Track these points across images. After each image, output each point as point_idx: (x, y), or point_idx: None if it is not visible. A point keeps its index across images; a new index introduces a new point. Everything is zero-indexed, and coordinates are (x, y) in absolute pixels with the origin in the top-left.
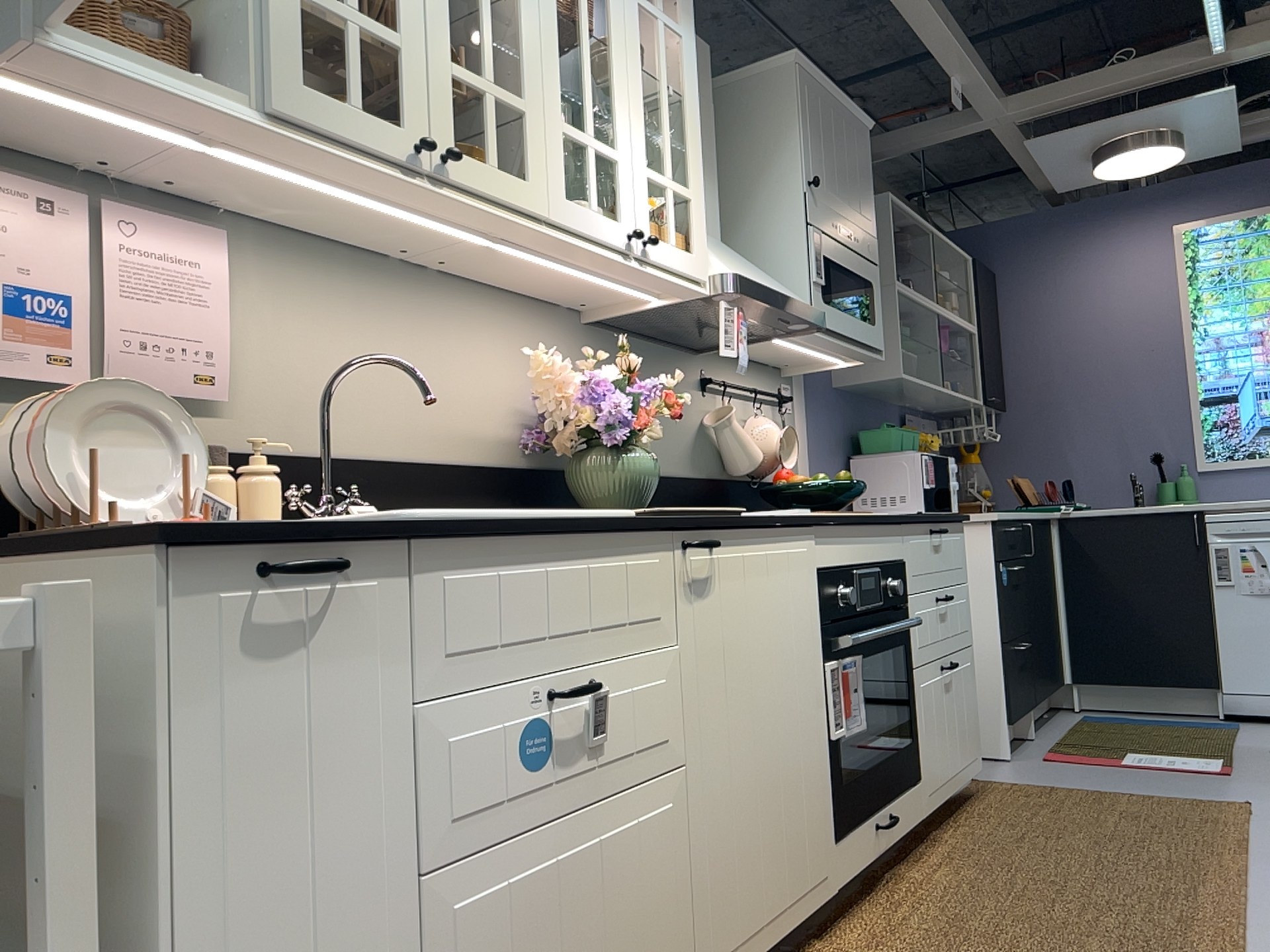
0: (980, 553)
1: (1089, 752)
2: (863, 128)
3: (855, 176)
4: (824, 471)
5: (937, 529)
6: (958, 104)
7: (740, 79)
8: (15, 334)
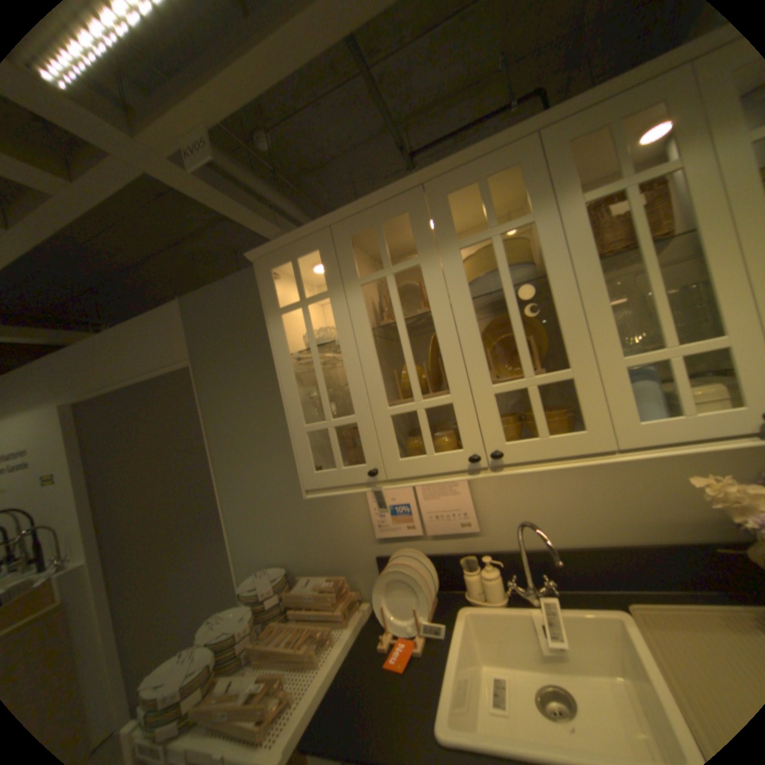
0: None
1: None
2: None
3: None
4: None
5: None
6: None
7: None
8: (396, 522)
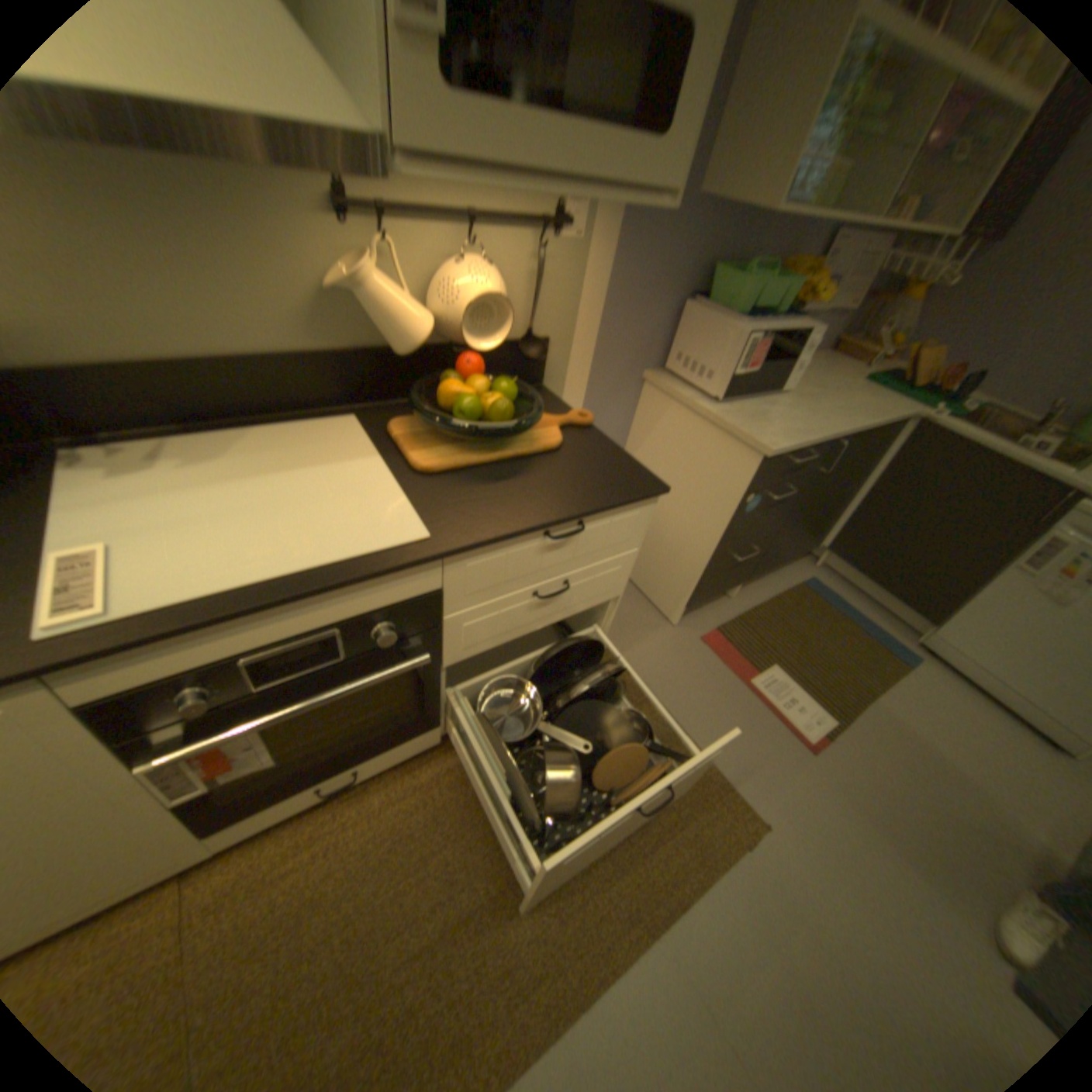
0: (738, 474)
1: (745, 648)
2: None
3: None
4: (627, 314)
5: (561, 527)
6: None
7: None
8: None
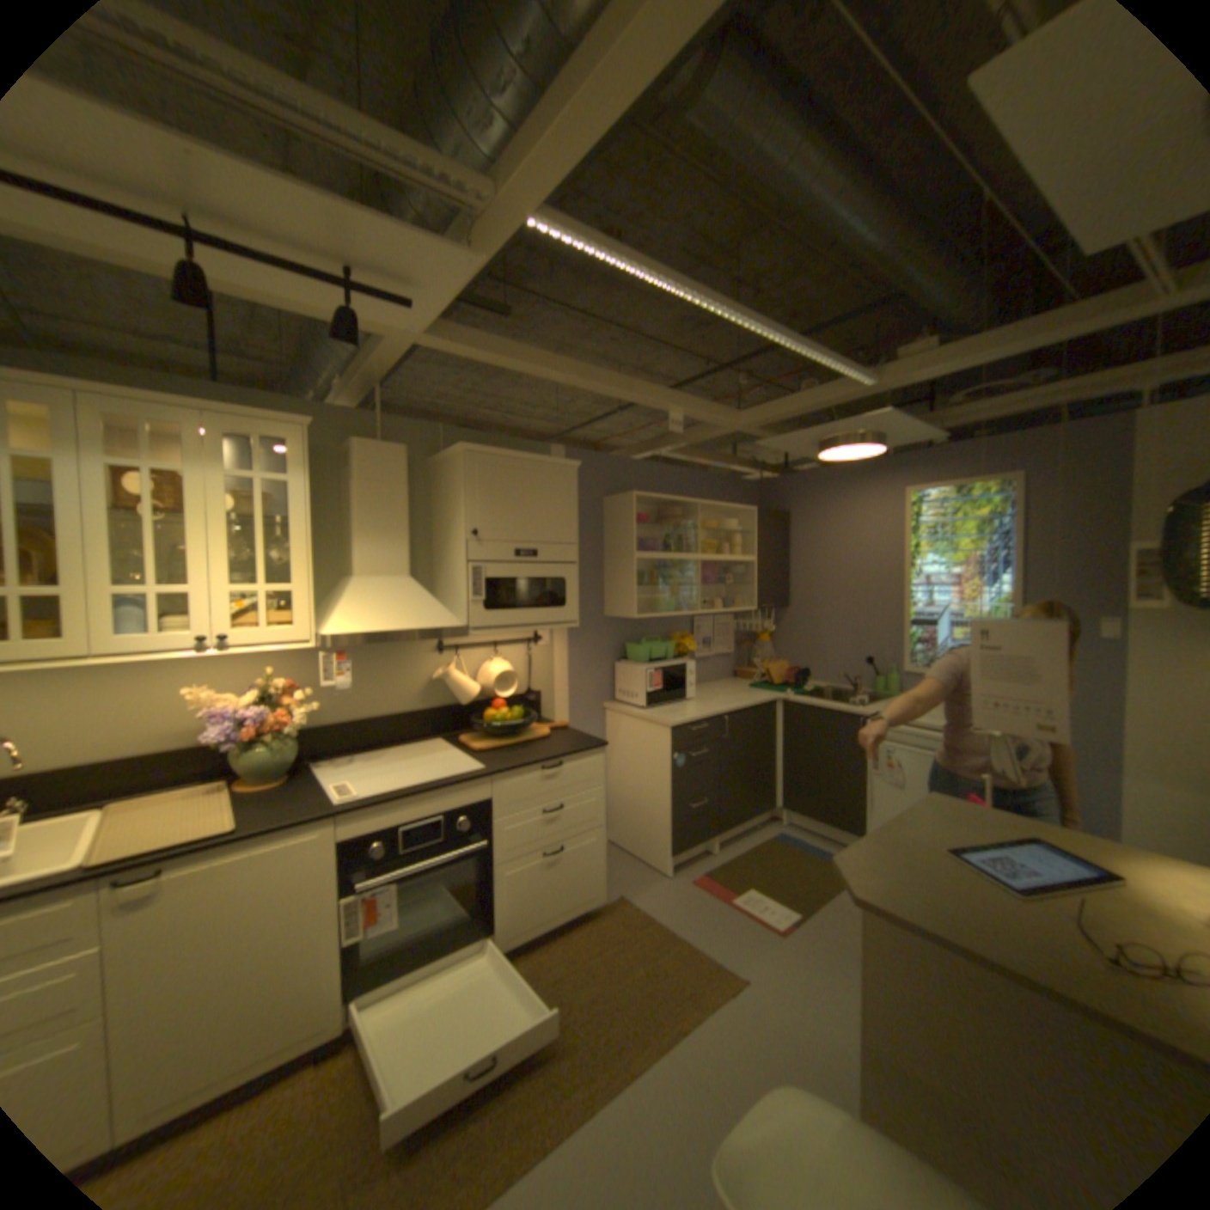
0: (664, 744)
1: (727, 884)
2: (564, 469)
3: (547, 508)
4: (583, 675)
5: (551, 764)
6: (676, 430)
7: (446, 455)
8: None
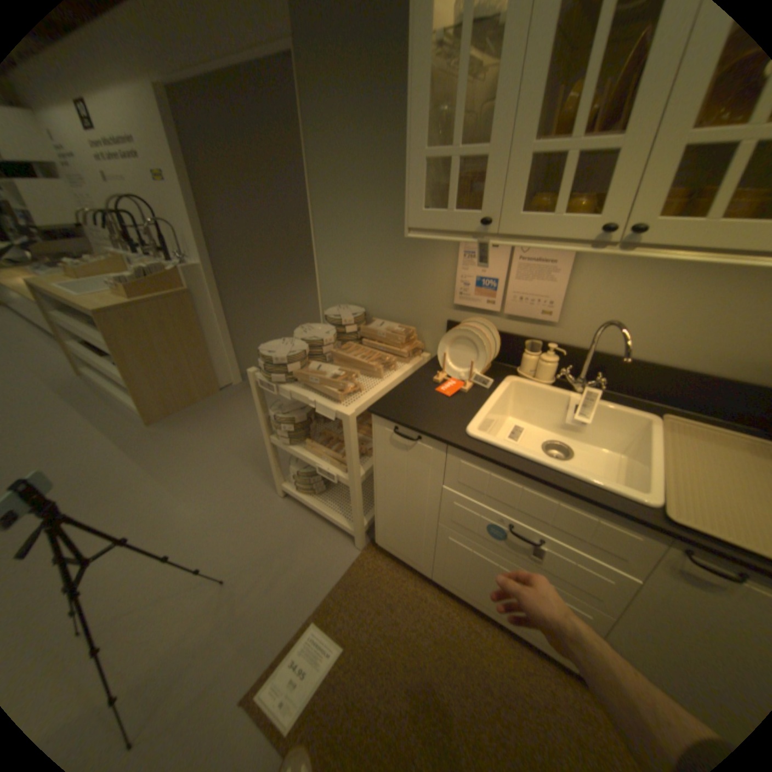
0: None
1: None
2: None
3: None
4: None
5: None
6: None
7: None
8: (478, 294)
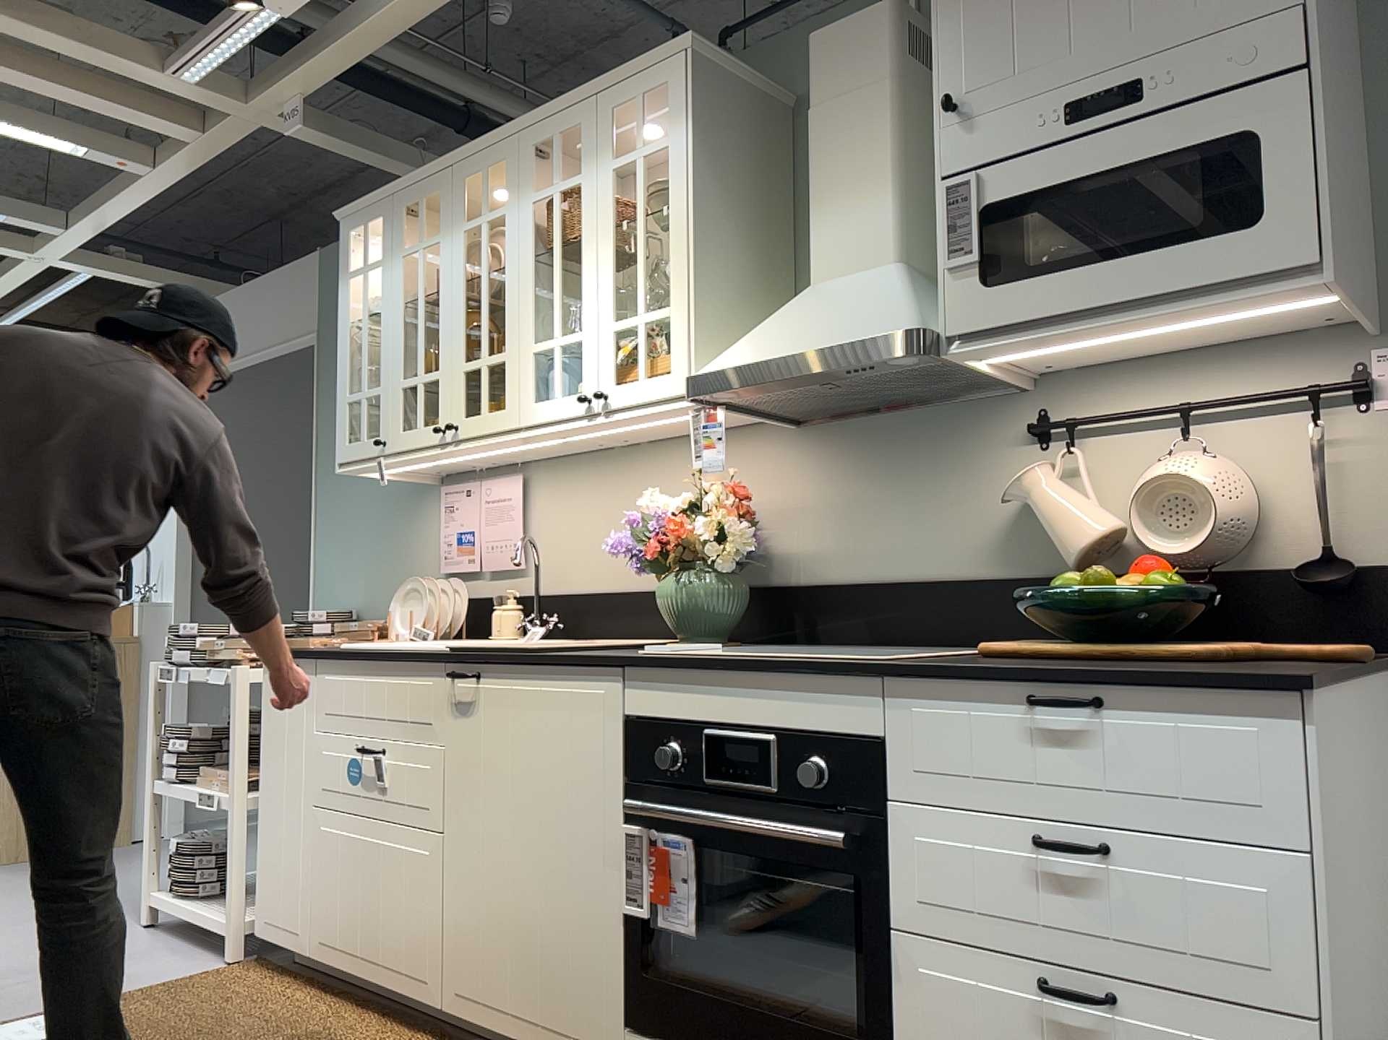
0: None
1: None
2: None
3: None
4: None
5: (1053, 696)
6: None
7: None
8: (458, 552)
